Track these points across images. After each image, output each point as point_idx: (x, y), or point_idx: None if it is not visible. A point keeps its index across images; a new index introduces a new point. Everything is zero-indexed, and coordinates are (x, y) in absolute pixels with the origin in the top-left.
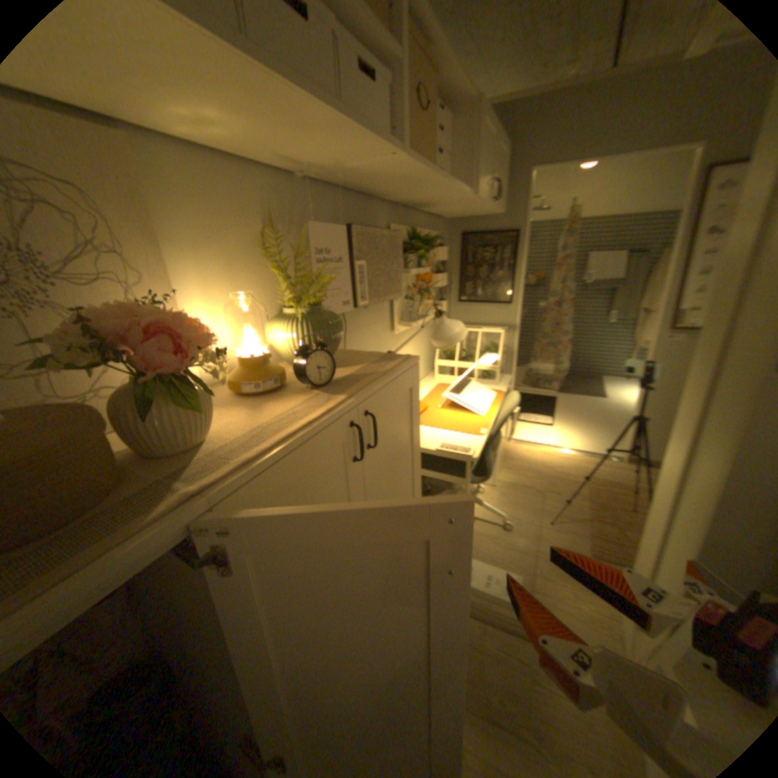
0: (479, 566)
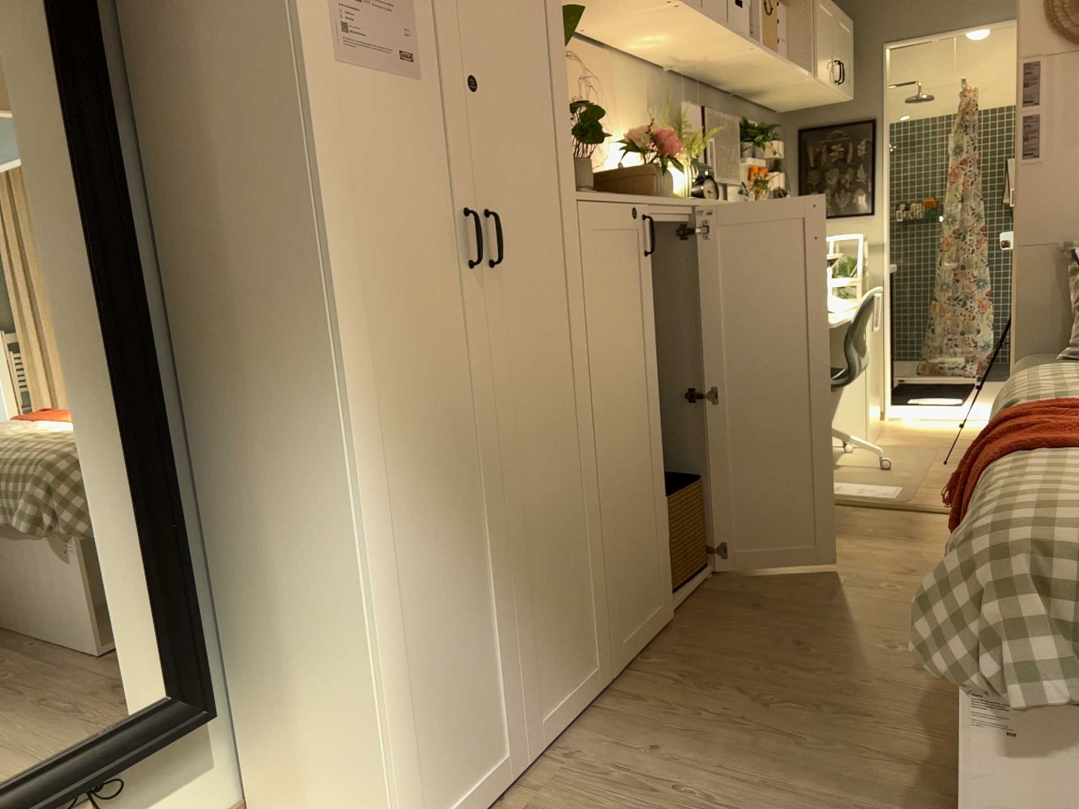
0: (853, 485)
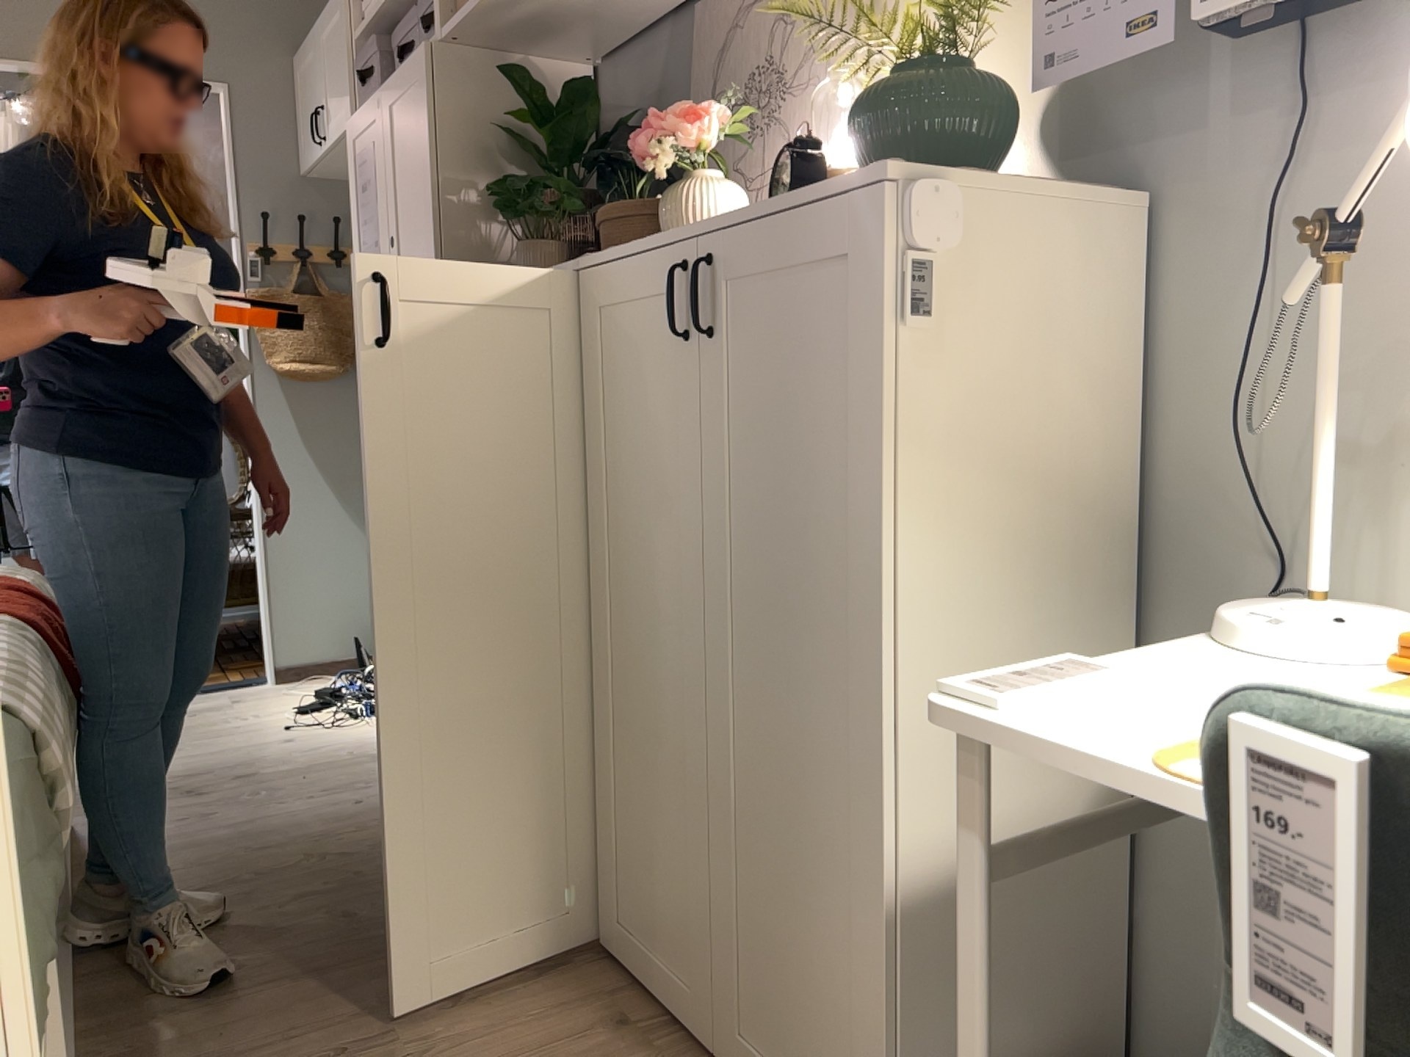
0: None
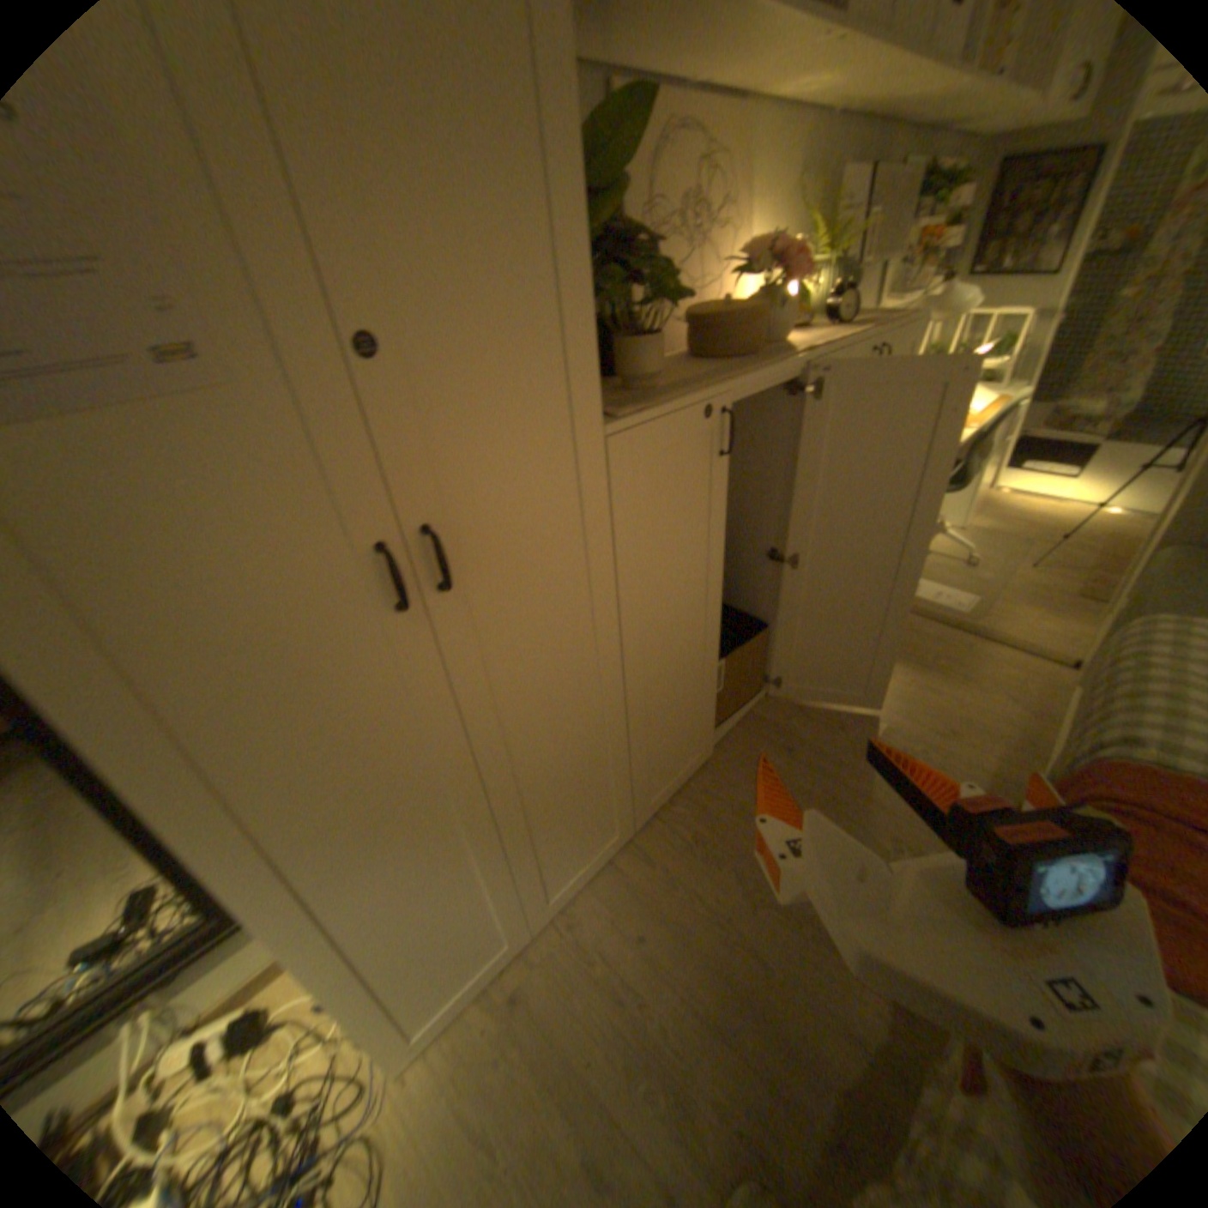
0: (930, 586)
